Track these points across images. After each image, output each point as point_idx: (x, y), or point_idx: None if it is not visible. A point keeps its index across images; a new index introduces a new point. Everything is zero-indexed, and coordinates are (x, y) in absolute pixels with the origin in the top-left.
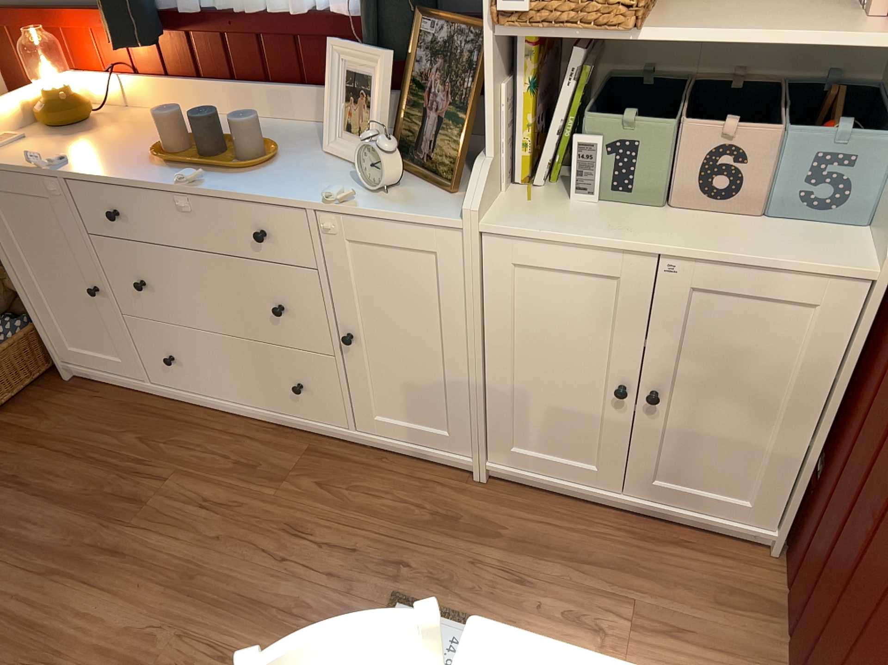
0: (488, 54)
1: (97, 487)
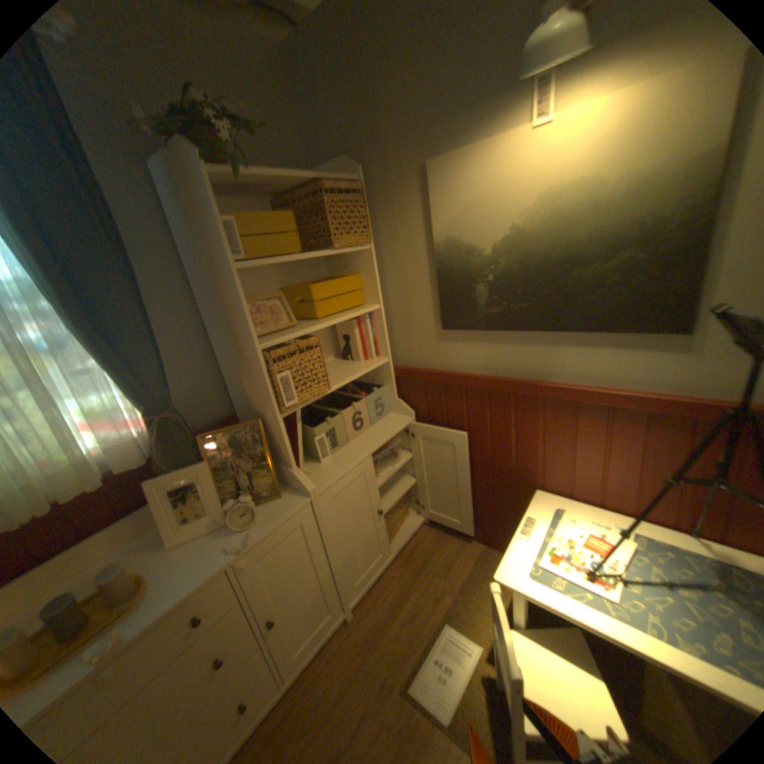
0: (279, 425)
1: None
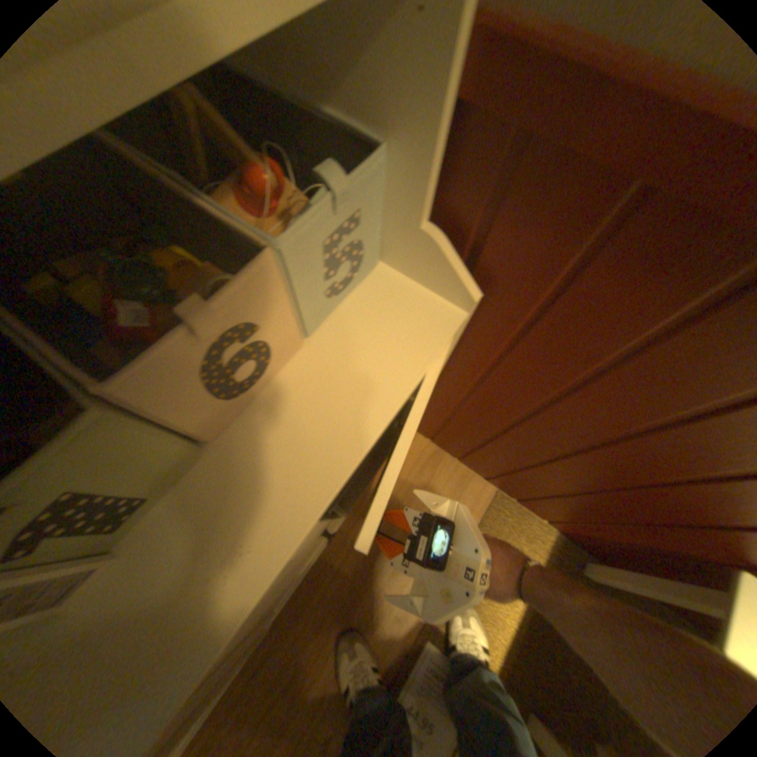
0: None
1: None
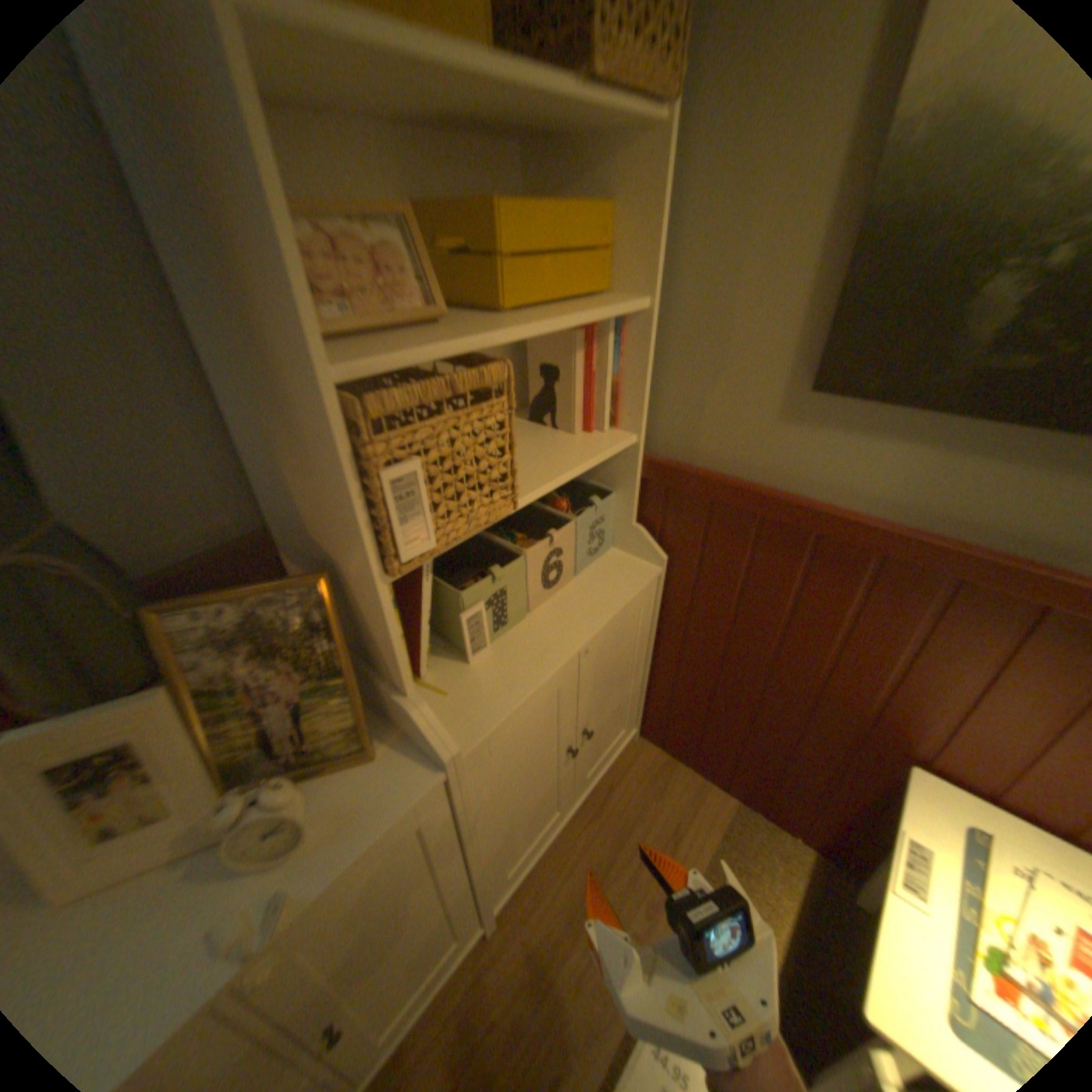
0: (380, 600)
1: None
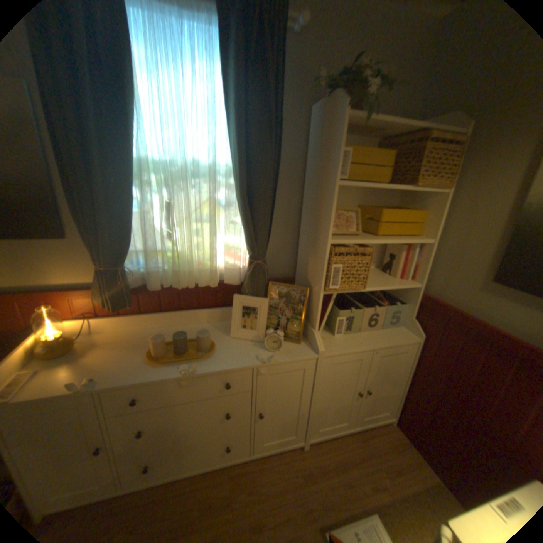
0: (319, 298)
1: None
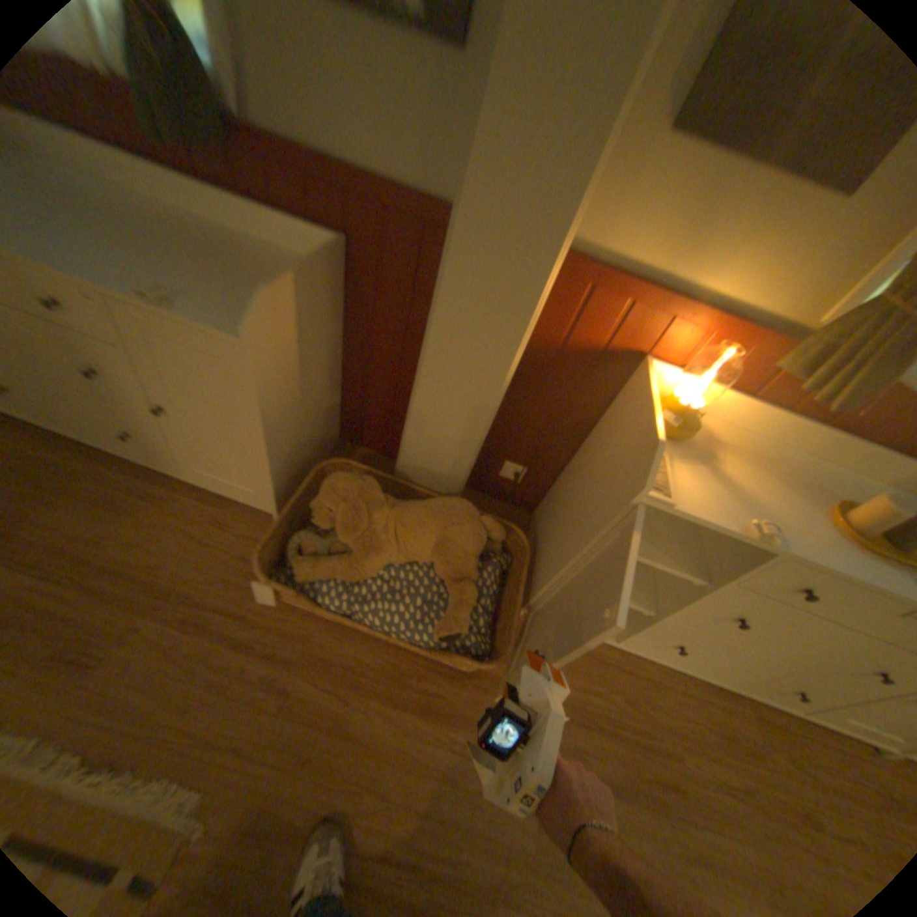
0: None
1: (633, 778)
